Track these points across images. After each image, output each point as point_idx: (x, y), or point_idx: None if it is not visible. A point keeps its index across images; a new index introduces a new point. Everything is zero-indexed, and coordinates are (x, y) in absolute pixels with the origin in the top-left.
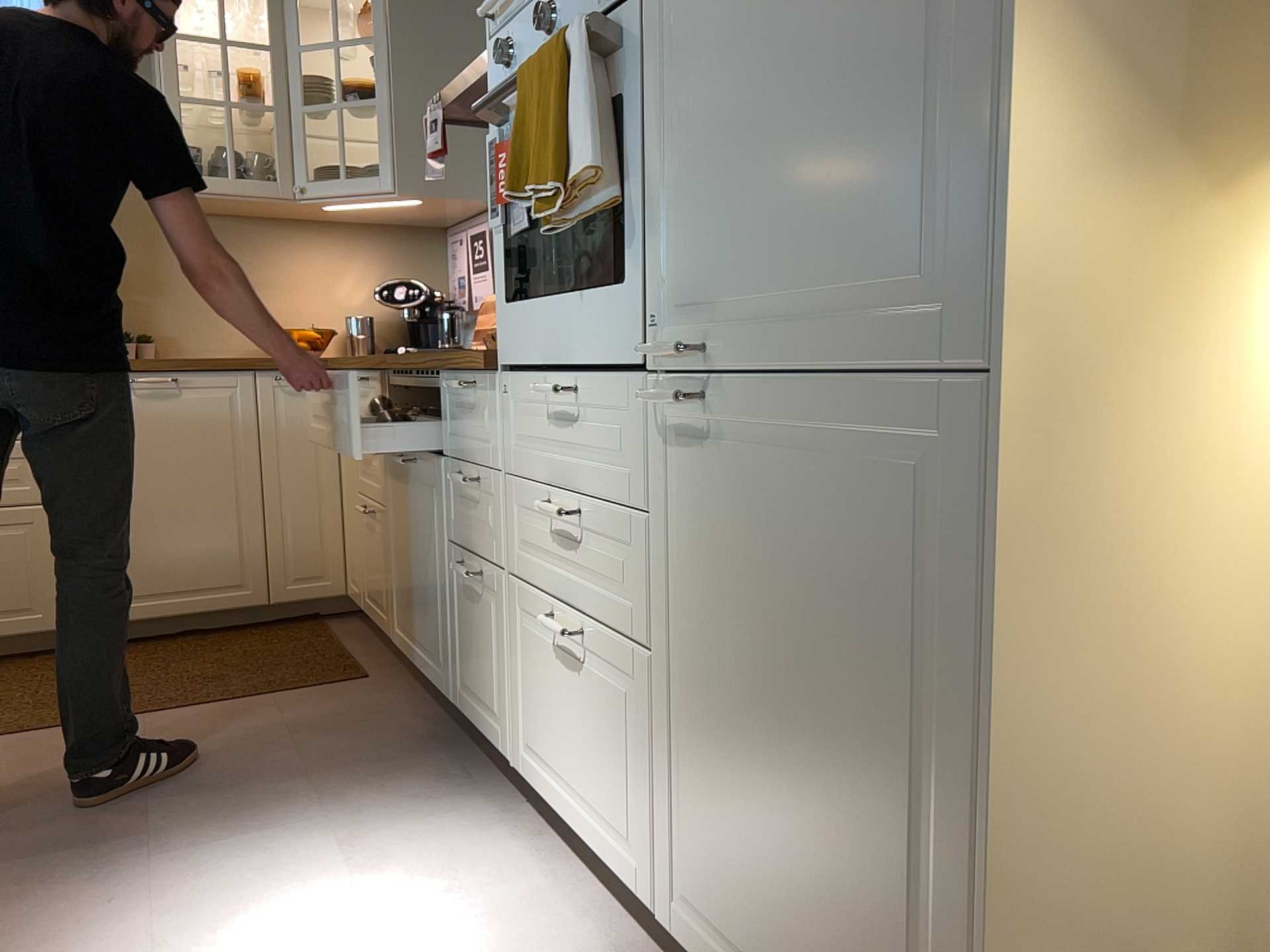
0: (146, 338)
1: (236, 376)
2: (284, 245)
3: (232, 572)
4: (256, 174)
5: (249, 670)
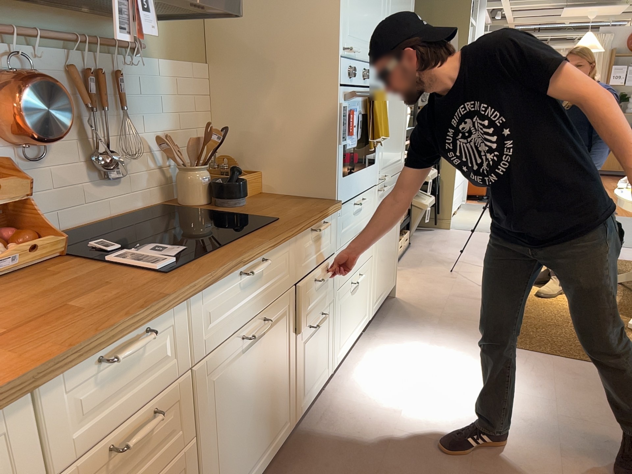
0: None
1: None
2: None
3: None
4: None
5: None
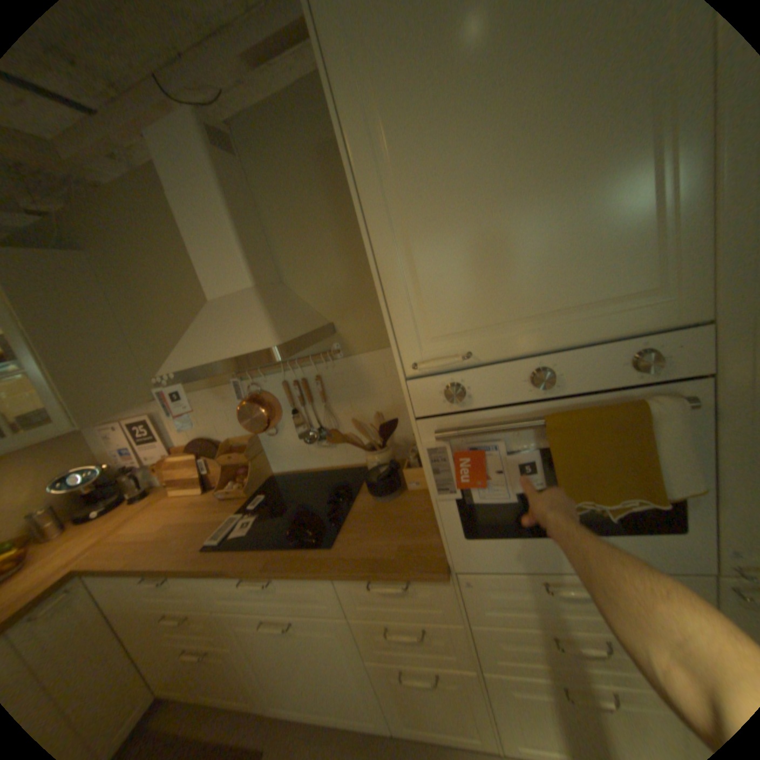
0: None
1: None
2: None
3: None
4: None
5: None
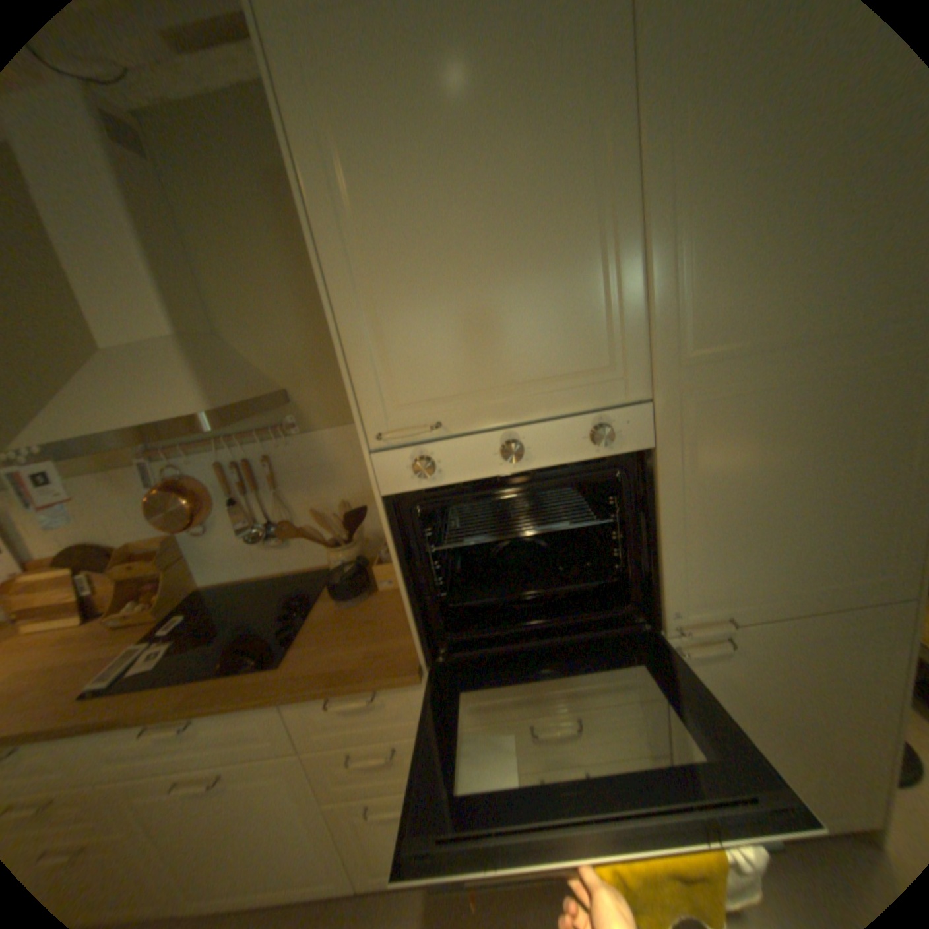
0: None
1: None
2: None
3: None
4: None
5: None
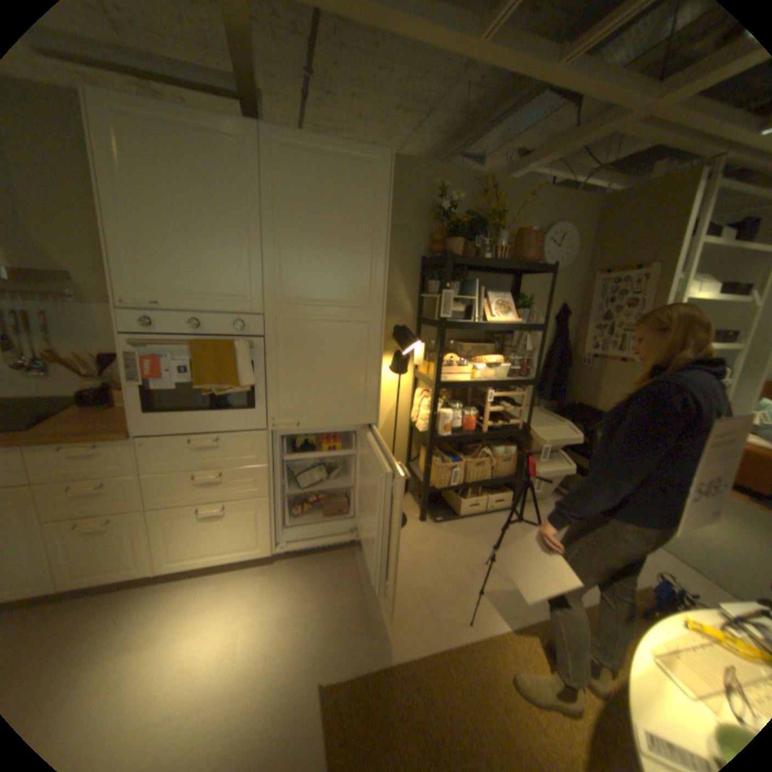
0: None
1: None
2: None
3: None
4: None
5: None
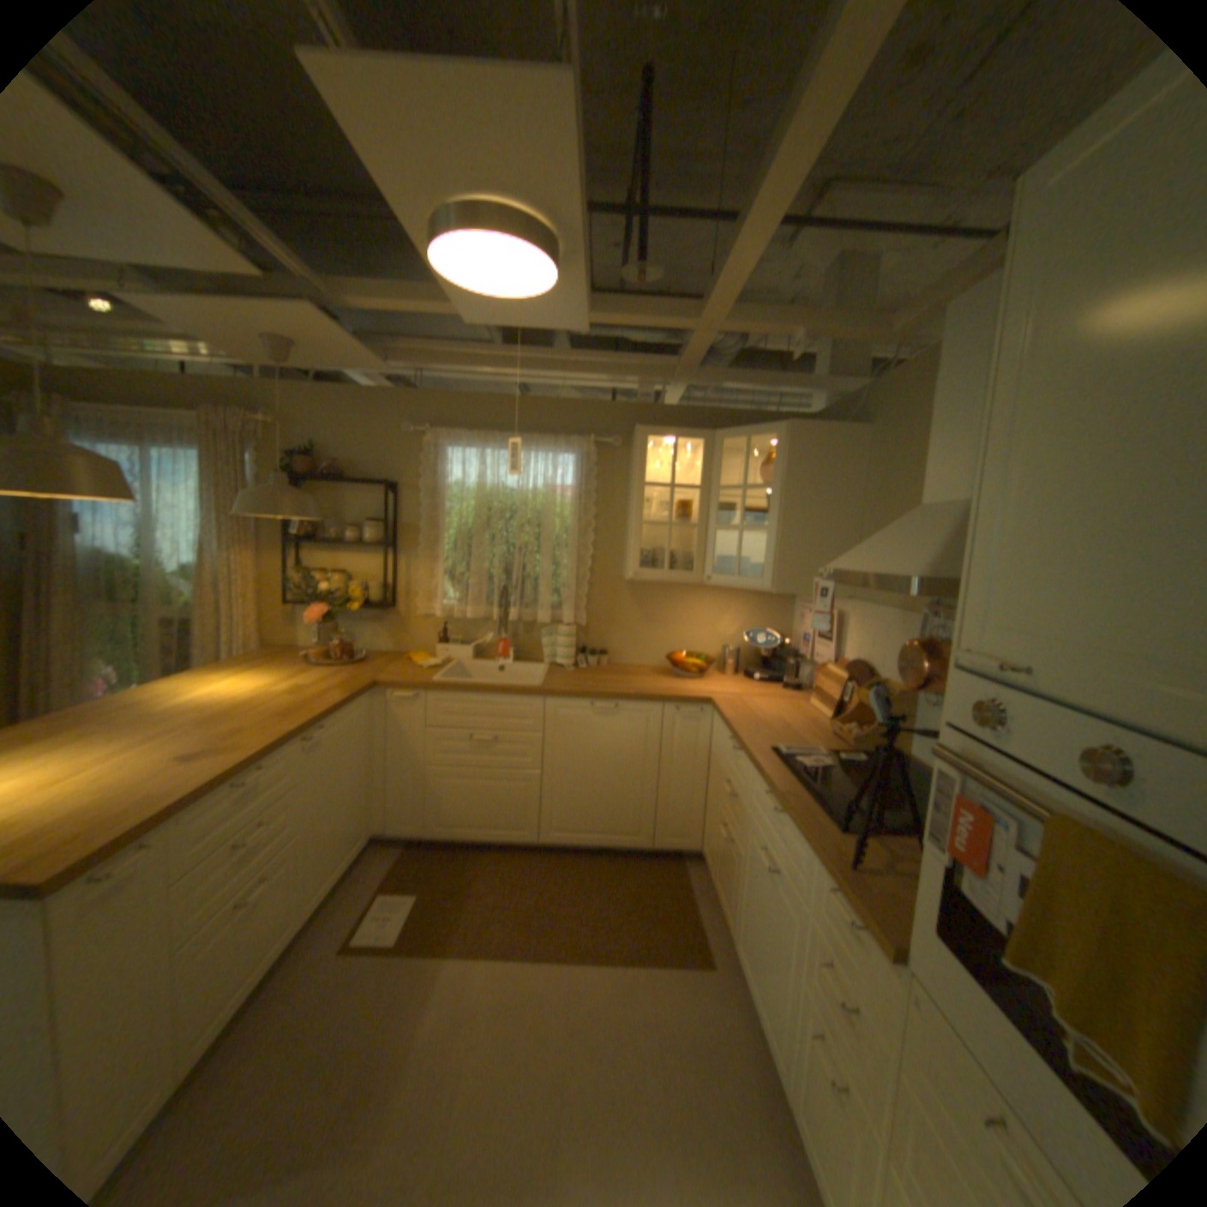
0: (604, 652)
1: (653, 705)
2: (690, 597)
3: (634, 825)
4: (681, 564)
5: (637, 922)
